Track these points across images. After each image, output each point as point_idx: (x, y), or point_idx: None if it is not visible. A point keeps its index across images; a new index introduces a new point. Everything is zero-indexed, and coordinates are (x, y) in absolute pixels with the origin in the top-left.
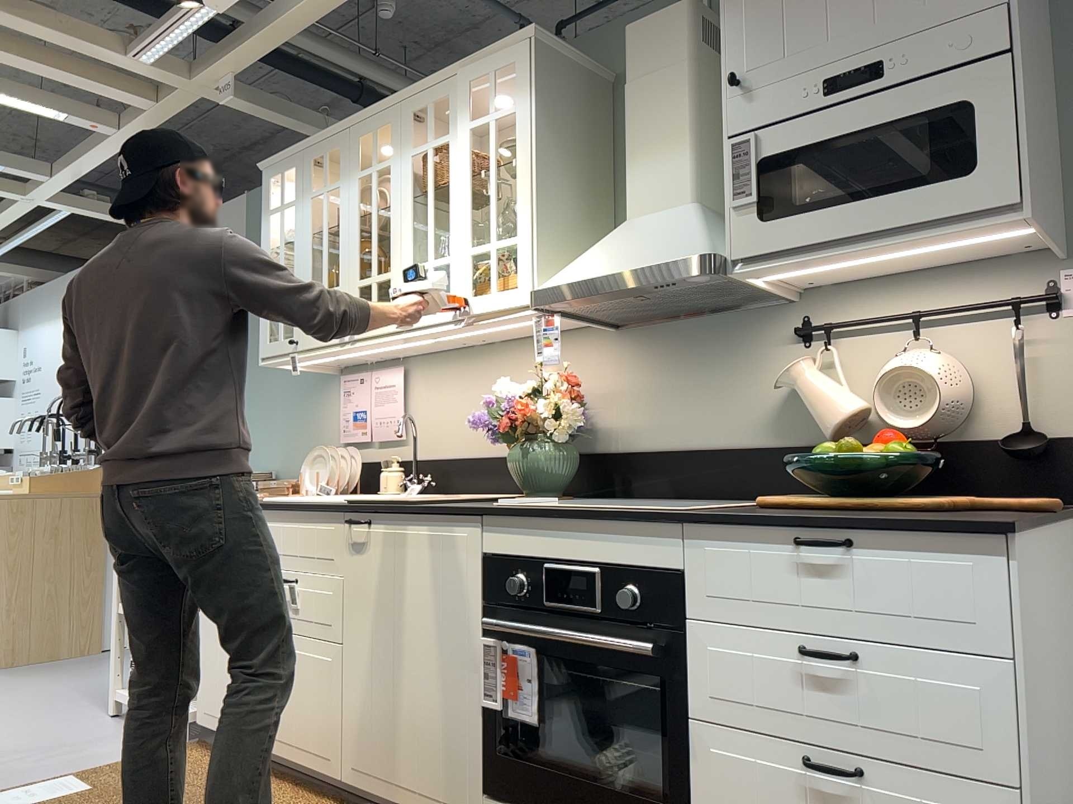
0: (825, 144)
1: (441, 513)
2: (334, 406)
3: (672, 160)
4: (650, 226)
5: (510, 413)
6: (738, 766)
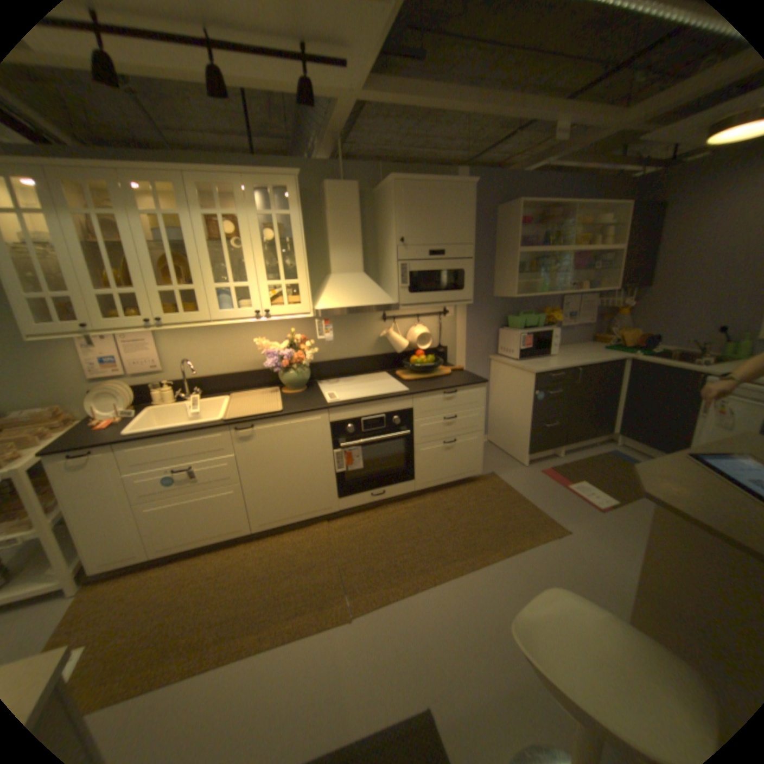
0: (428, 271)
1: (307, 412)
2: (69, 355)
3: (355, 253)
4: (354, 282)
5: (281, 356)
6: (427, 451)
